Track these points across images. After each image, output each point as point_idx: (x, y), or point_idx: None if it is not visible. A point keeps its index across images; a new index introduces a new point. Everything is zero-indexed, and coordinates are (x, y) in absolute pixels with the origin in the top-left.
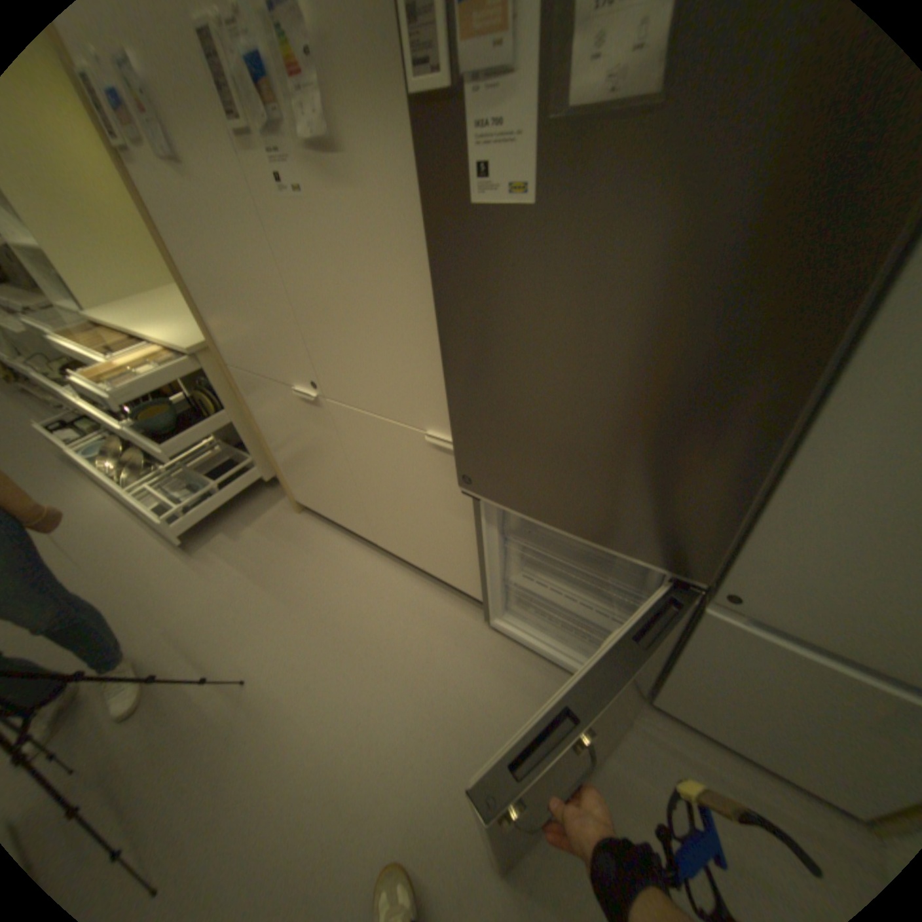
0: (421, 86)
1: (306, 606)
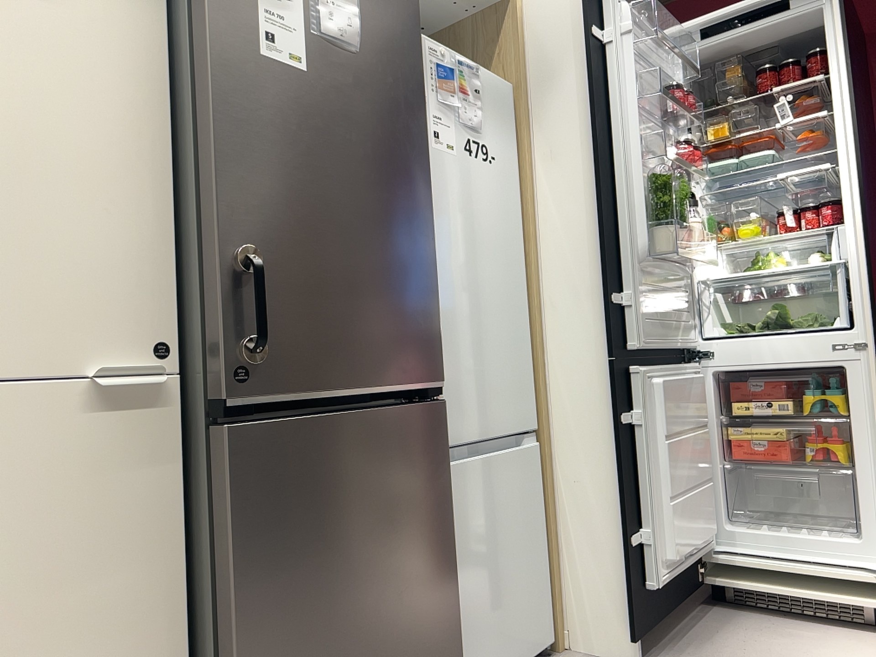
0: None
1: None
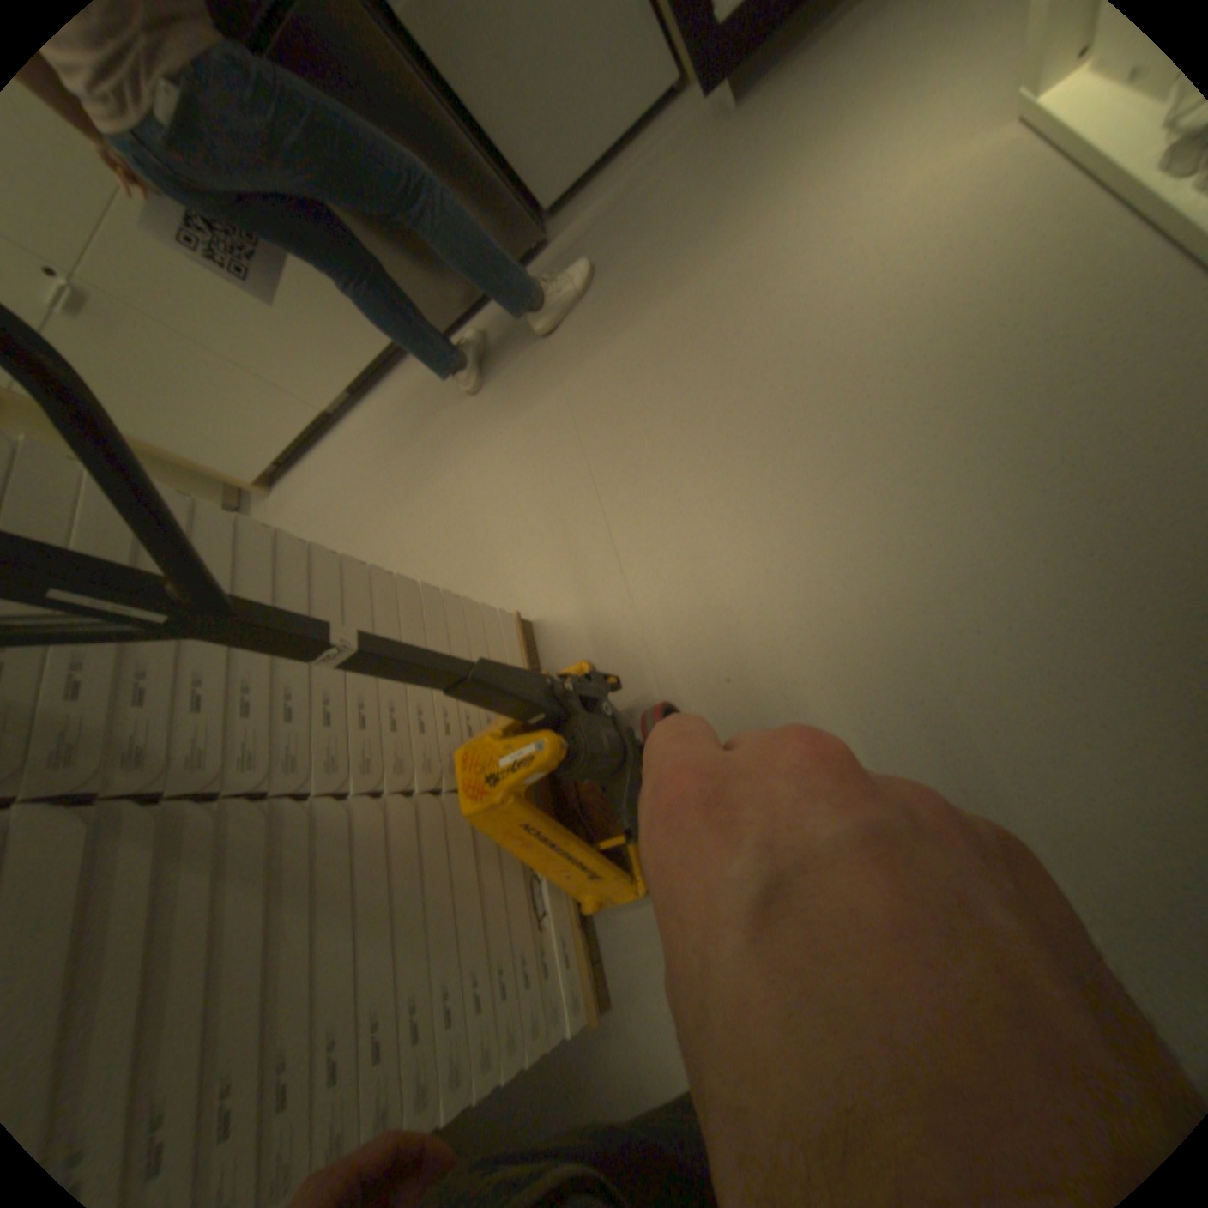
0: None
1: (333, 499)
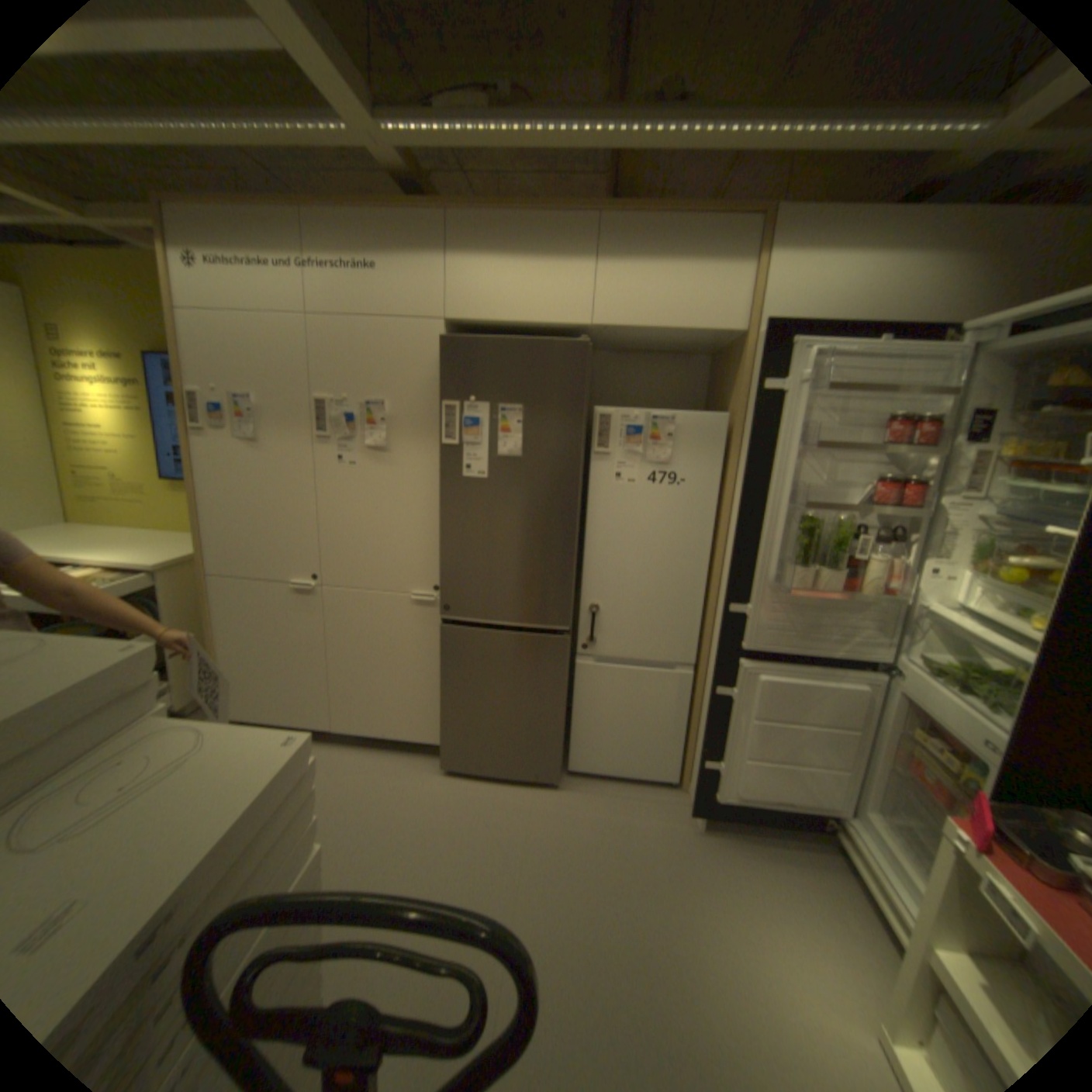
0: (447, 443)
1: None
